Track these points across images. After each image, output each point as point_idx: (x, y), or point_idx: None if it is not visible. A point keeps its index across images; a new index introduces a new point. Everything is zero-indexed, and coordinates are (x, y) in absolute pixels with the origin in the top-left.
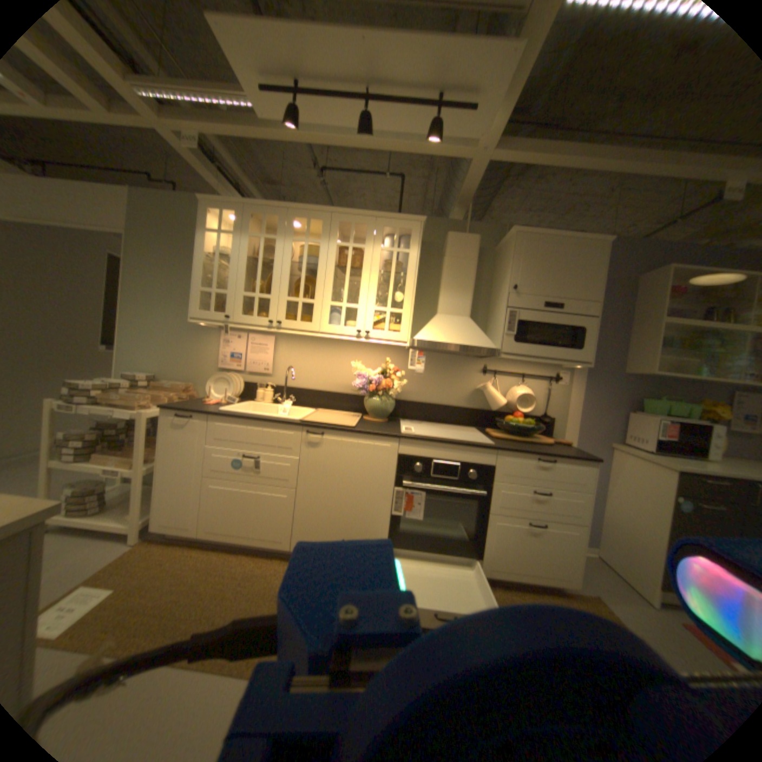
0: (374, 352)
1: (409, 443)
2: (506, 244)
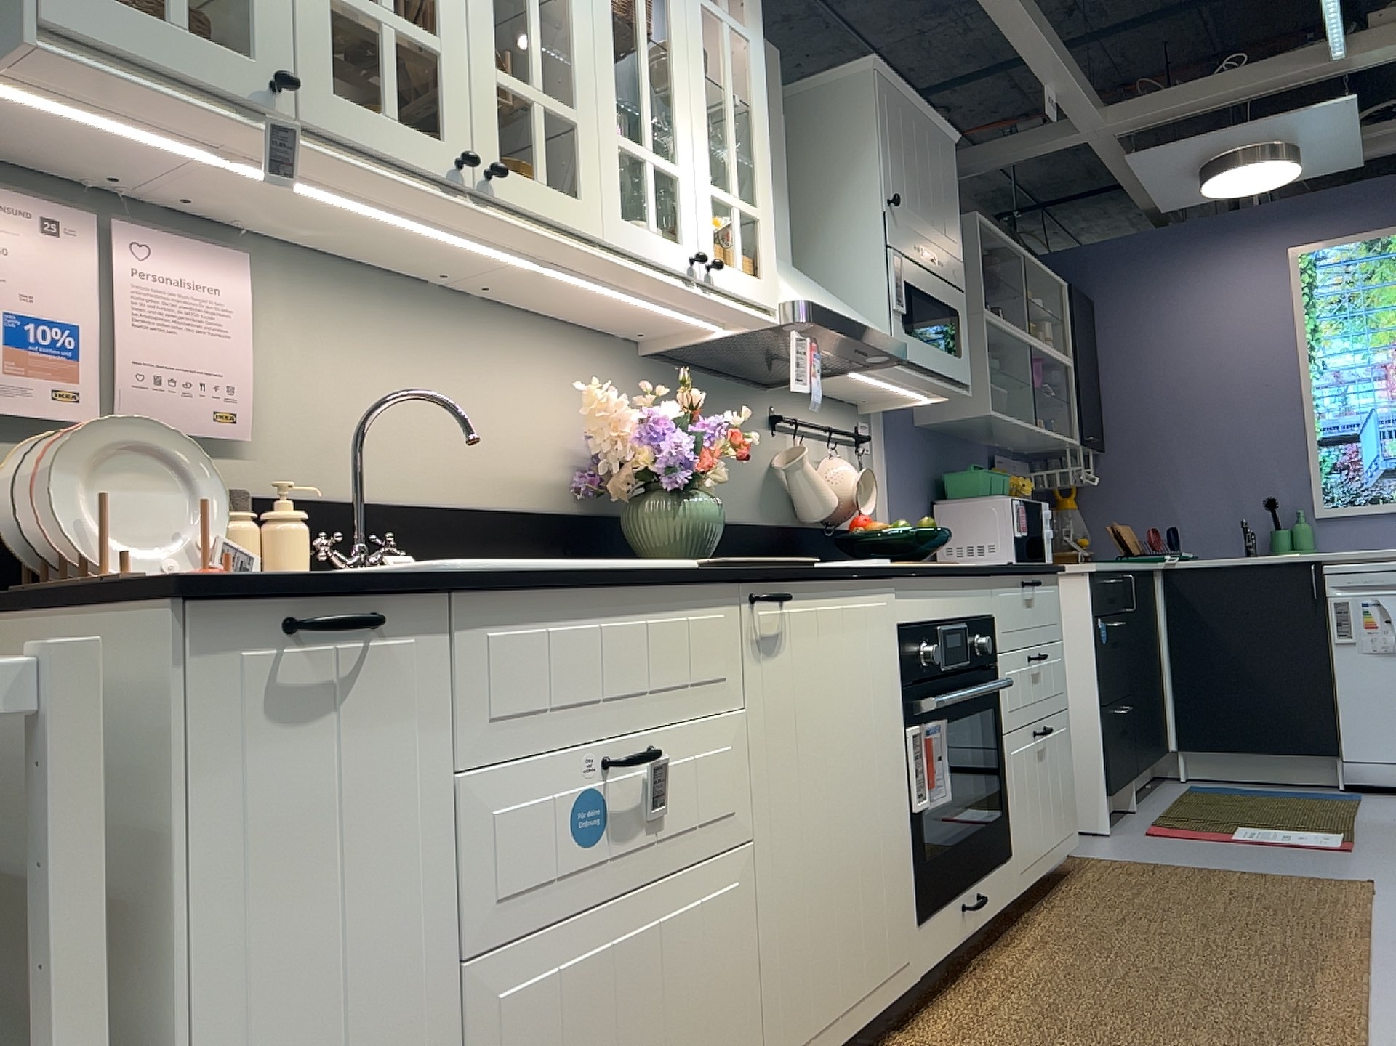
0: (576, 357)
1: (910, 588)
2: (826, 96)
